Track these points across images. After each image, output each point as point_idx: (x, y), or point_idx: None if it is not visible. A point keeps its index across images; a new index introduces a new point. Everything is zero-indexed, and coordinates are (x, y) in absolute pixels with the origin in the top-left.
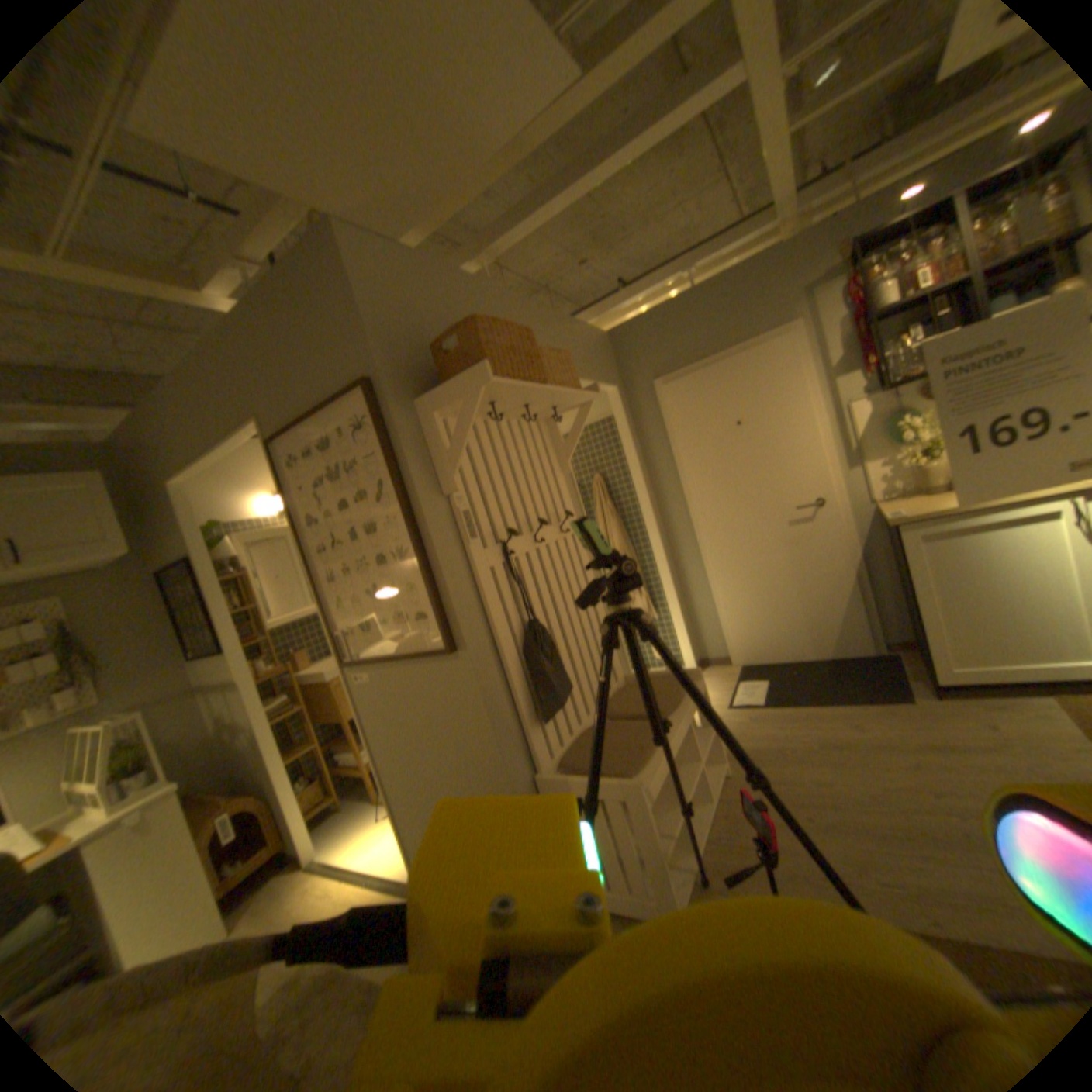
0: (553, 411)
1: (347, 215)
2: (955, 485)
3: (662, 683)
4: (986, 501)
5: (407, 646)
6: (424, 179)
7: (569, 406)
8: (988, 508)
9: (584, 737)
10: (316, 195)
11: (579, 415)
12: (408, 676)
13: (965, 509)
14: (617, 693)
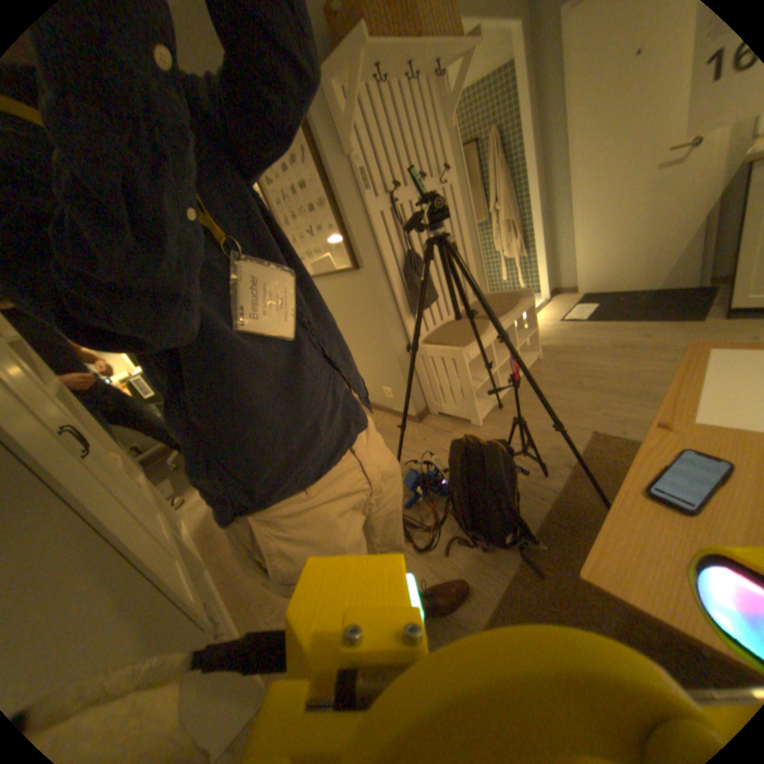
0: (436, 67)
1: None
2: None
3: (505, 299)
4: None
5: (333, 267)
6: None
7: (455, 59)
8: None
9: (444, 328)
10: None
11: (462, 68)
12: (337, 286)
13: None
14: (474, 305)
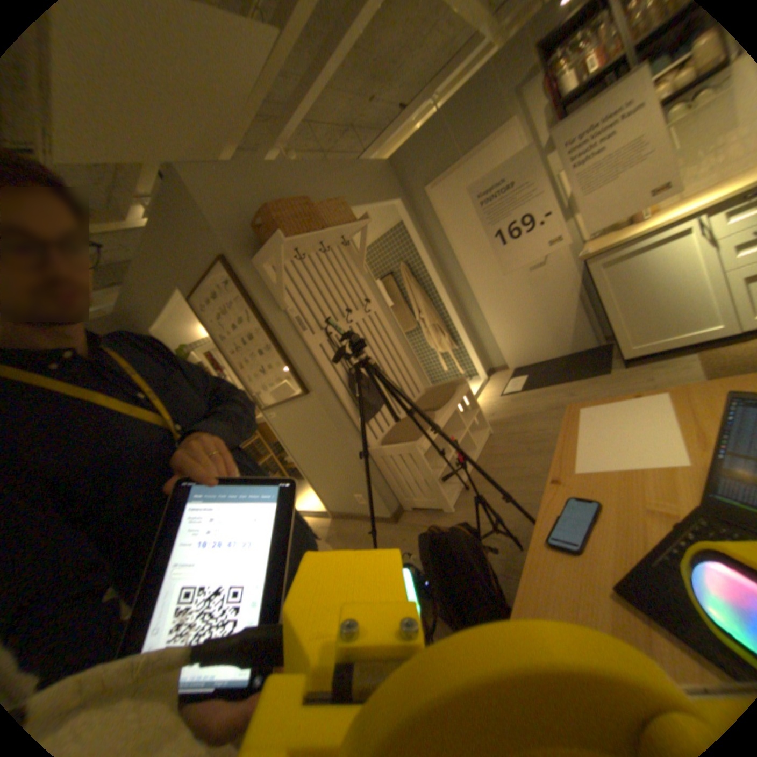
0: (342, 240)
1: (184, 159)
2: (640, 217)
3: (445, 389)
4: (640, 231)
5: (287, 395)
6: (218, 124)
7: (356, 231)
8: (642, 236)
9: (398, 426)
10: (162, 156)
11: (362, 236)
12: (294, 410)
13: (627, 240)
14: (420, 399)
